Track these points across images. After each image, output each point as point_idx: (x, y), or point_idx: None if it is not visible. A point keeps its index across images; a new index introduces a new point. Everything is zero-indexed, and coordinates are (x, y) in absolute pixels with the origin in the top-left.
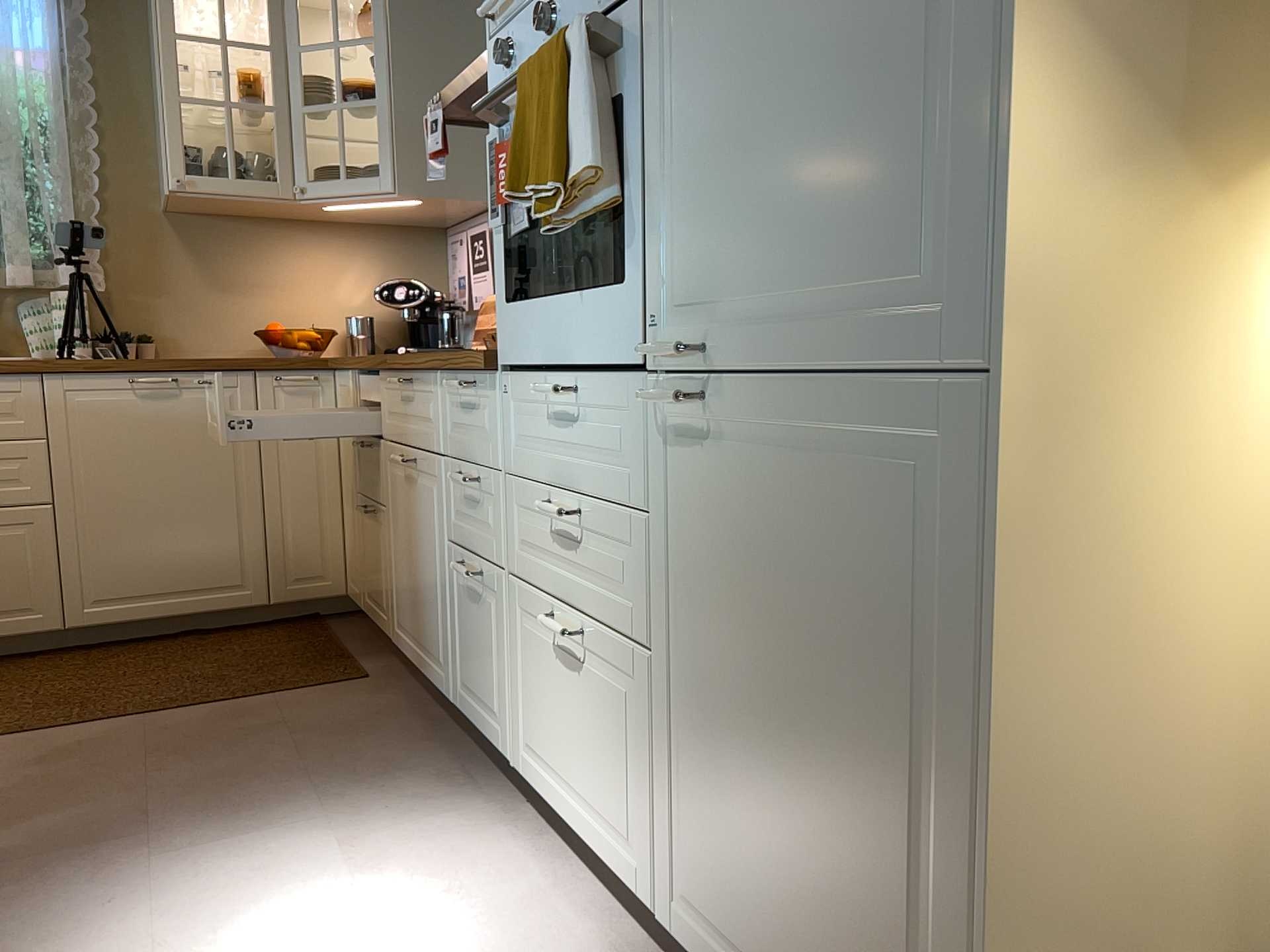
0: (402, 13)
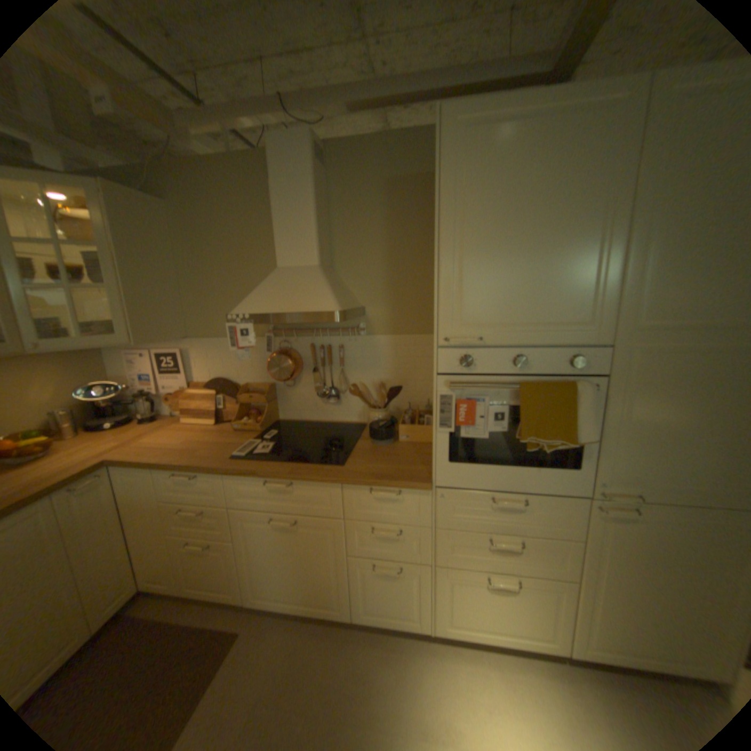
0: (116, 228)
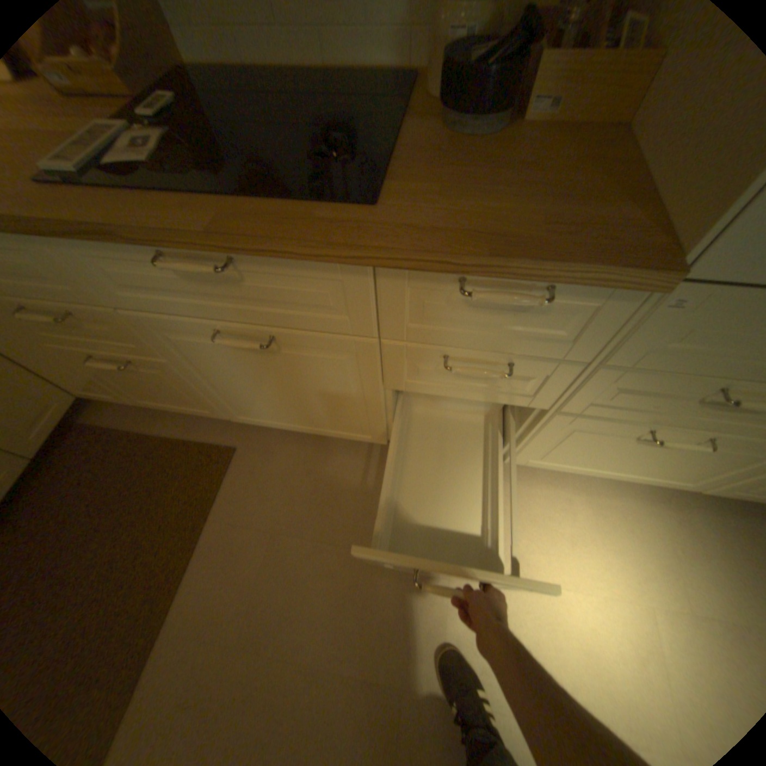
0: None
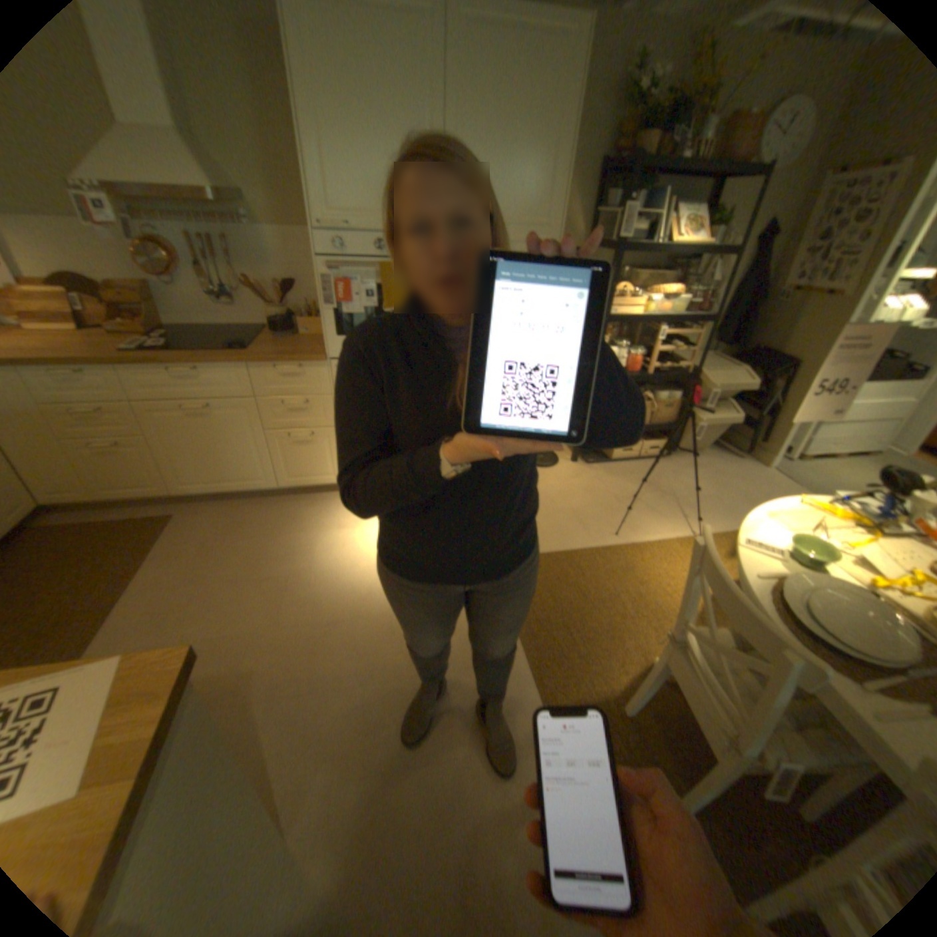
0: None
